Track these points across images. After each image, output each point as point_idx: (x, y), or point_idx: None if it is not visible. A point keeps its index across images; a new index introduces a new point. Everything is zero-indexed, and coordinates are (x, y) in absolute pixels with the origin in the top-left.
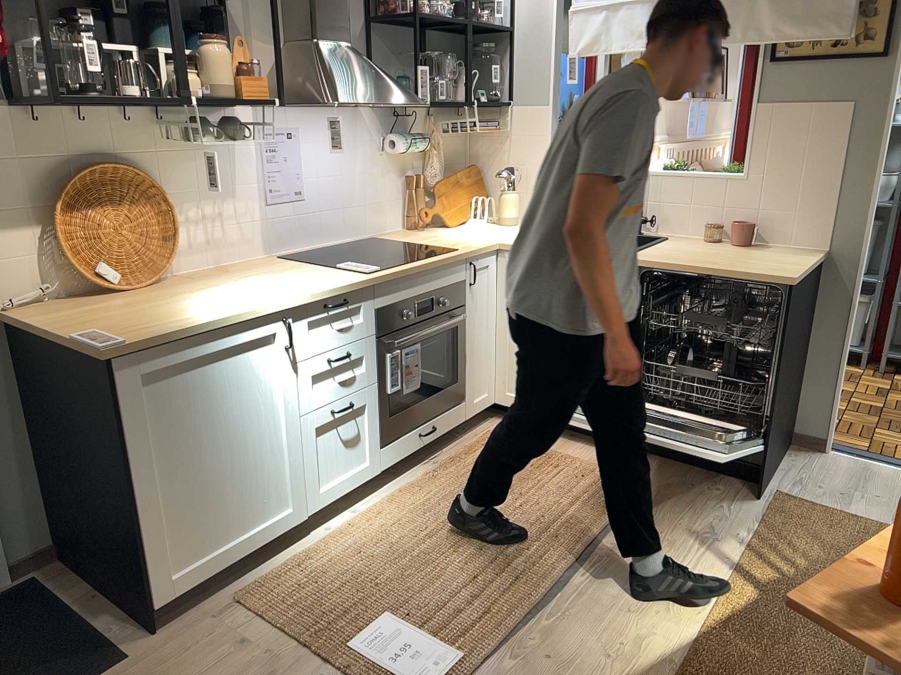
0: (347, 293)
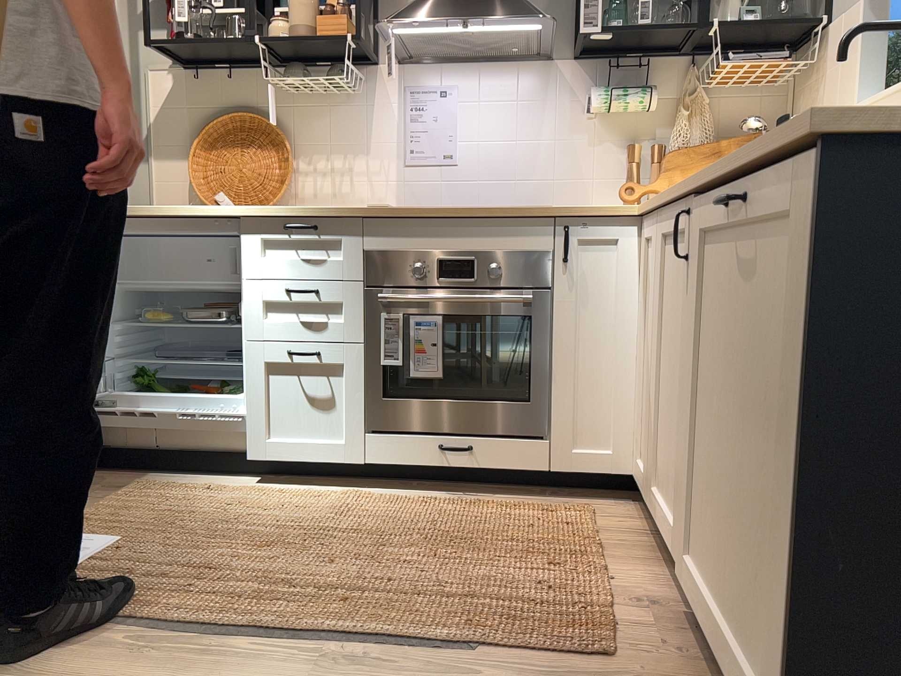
0: (317, 218)
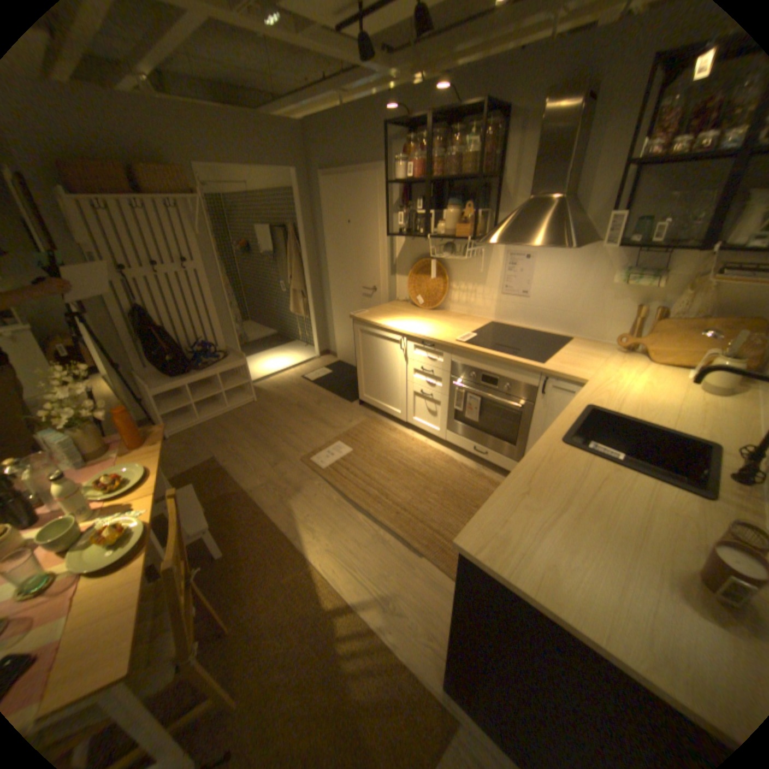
0: (433, 342)
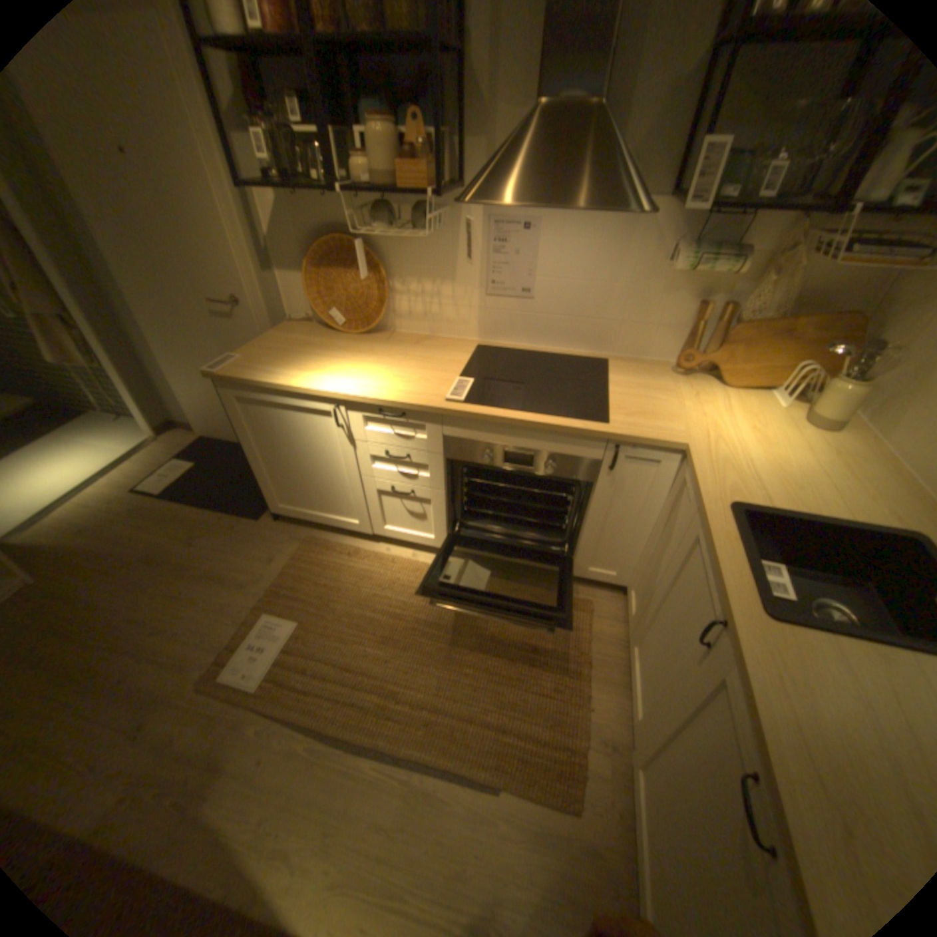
0: (404, 408)
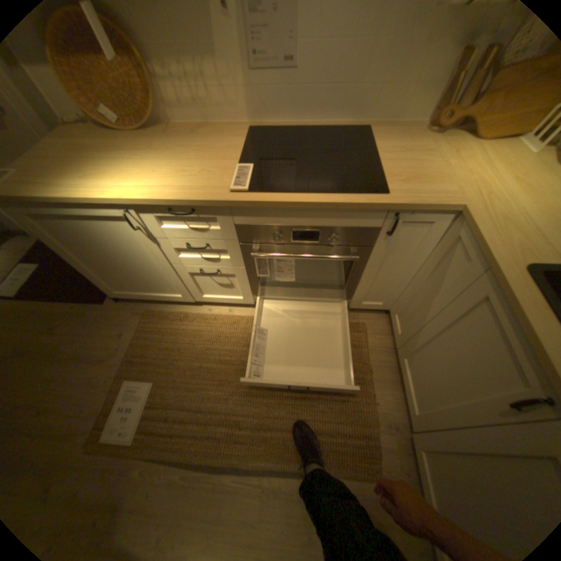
0: (192, 204)
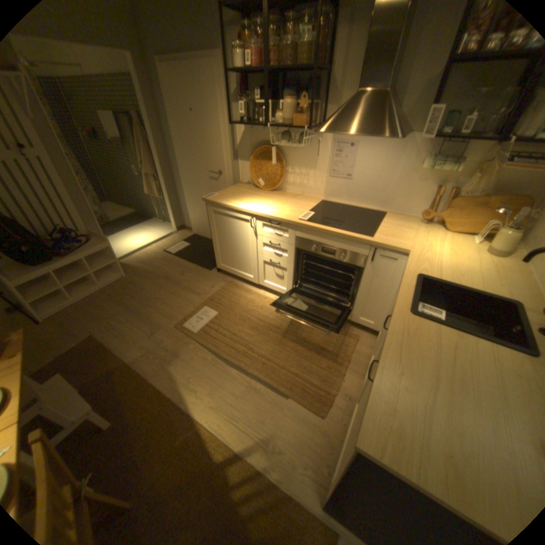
0: (280, 221)
